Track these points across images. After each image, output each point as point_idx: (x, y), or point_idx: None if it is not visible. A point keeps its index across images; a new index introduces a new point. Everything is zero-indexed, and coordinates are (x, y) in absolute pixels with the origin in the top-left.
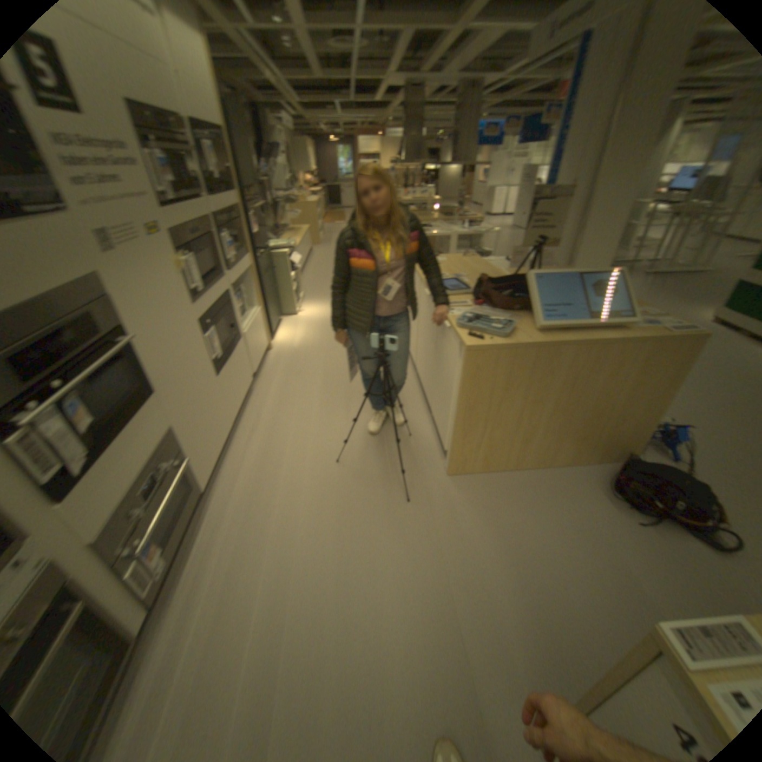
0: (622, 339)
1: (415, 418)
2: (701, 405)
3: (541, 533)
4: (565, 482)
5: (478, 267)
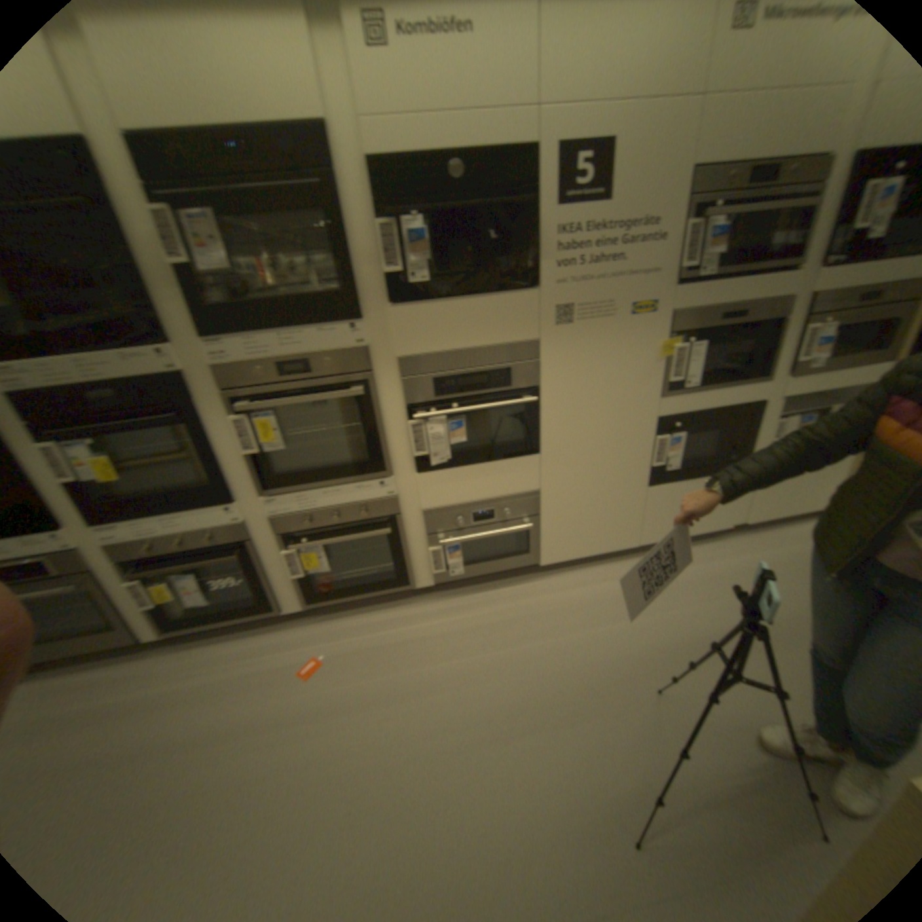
0: None
1: None
2: None
3: None
4: None
5: None
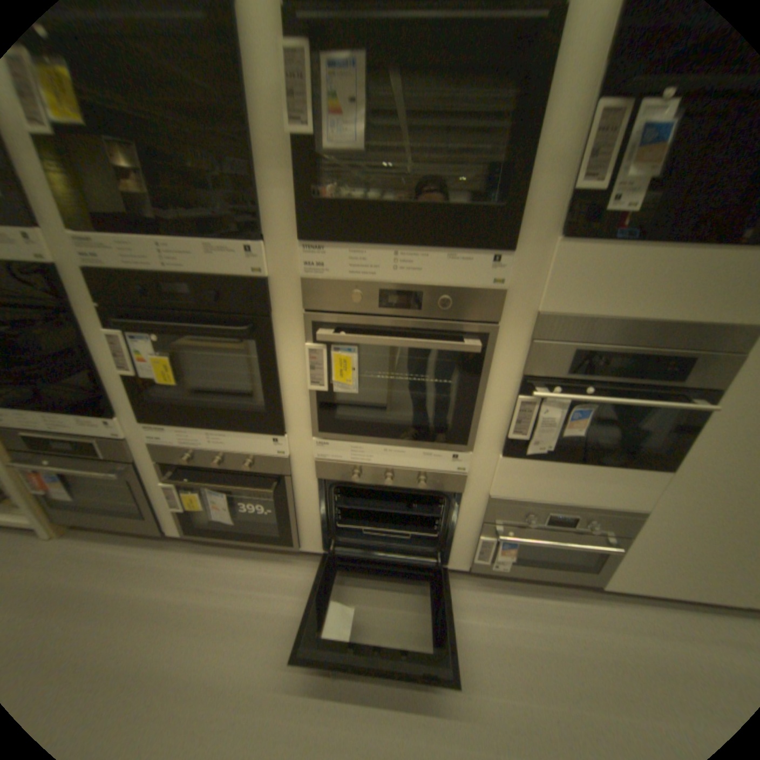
0: None
1: None
2: None
3: None
4: None
5: None
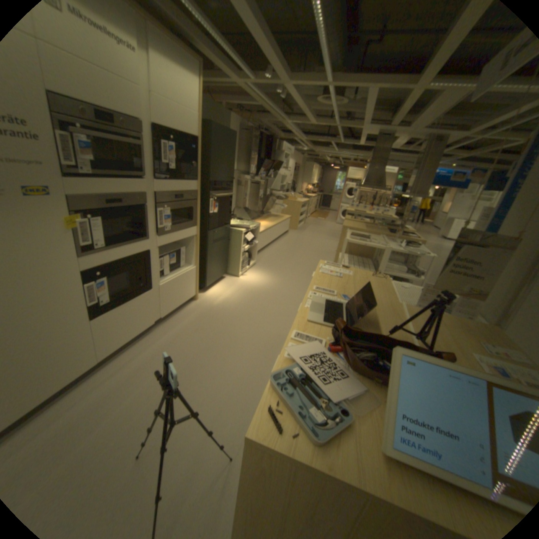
0: None
1: None
2: None
3: None
4: None
5: (385, 290)
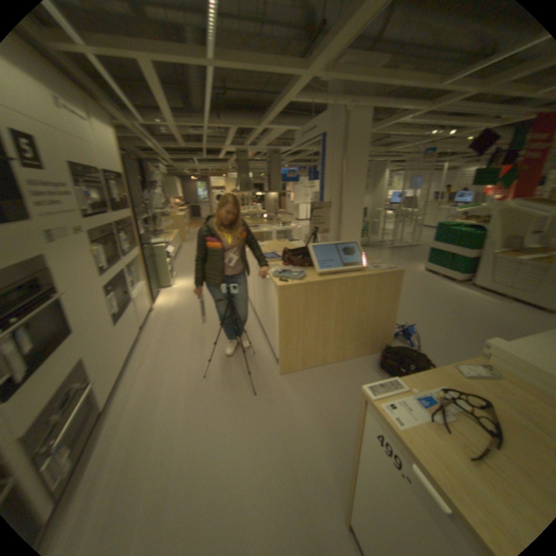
0: (362, 276)
1: (258, 343)
2: (423, 316)
3: (340, 400)
4: (352, 368)
5: (288, 247)
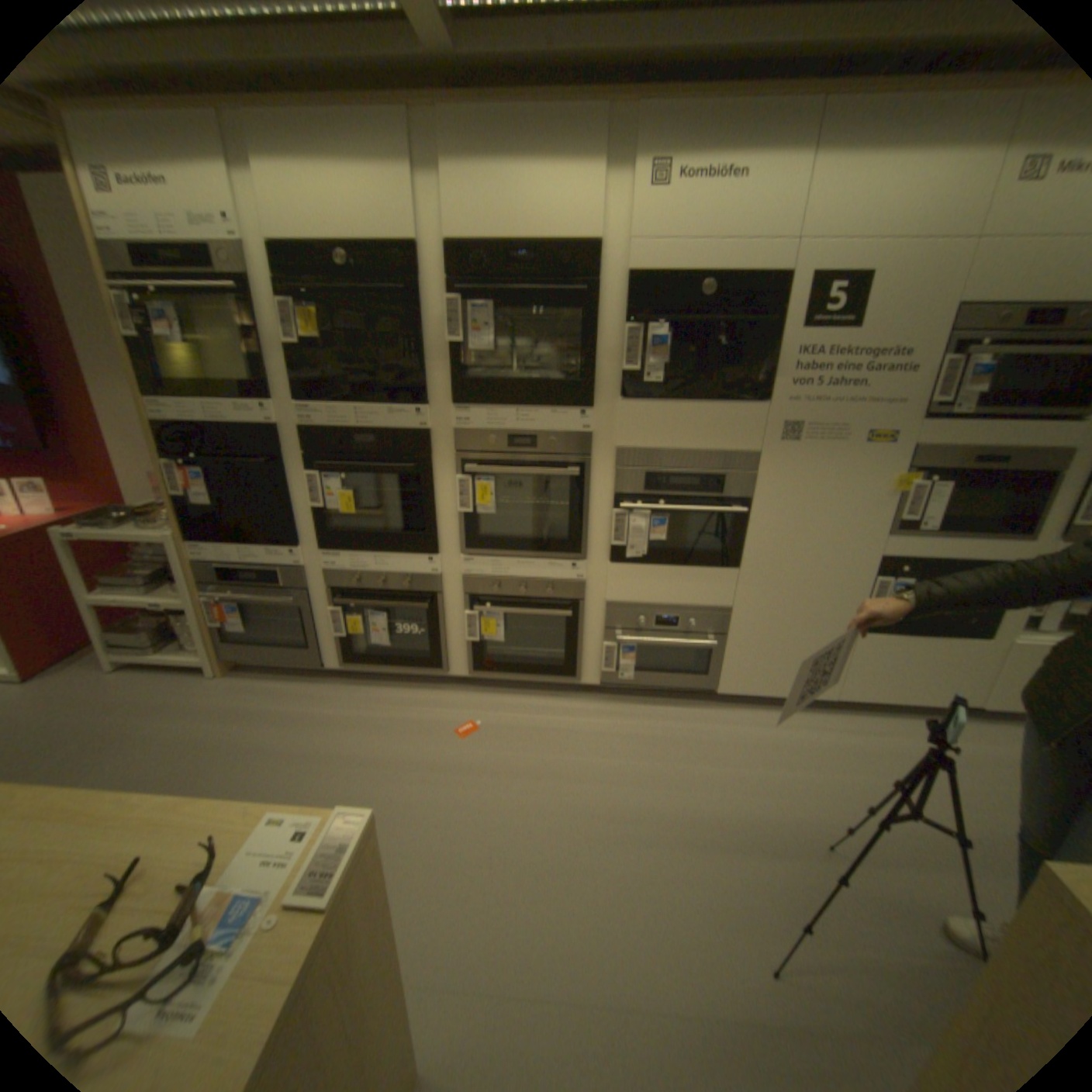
0: None
1: None
2: None
3: None
4: None
5: None
